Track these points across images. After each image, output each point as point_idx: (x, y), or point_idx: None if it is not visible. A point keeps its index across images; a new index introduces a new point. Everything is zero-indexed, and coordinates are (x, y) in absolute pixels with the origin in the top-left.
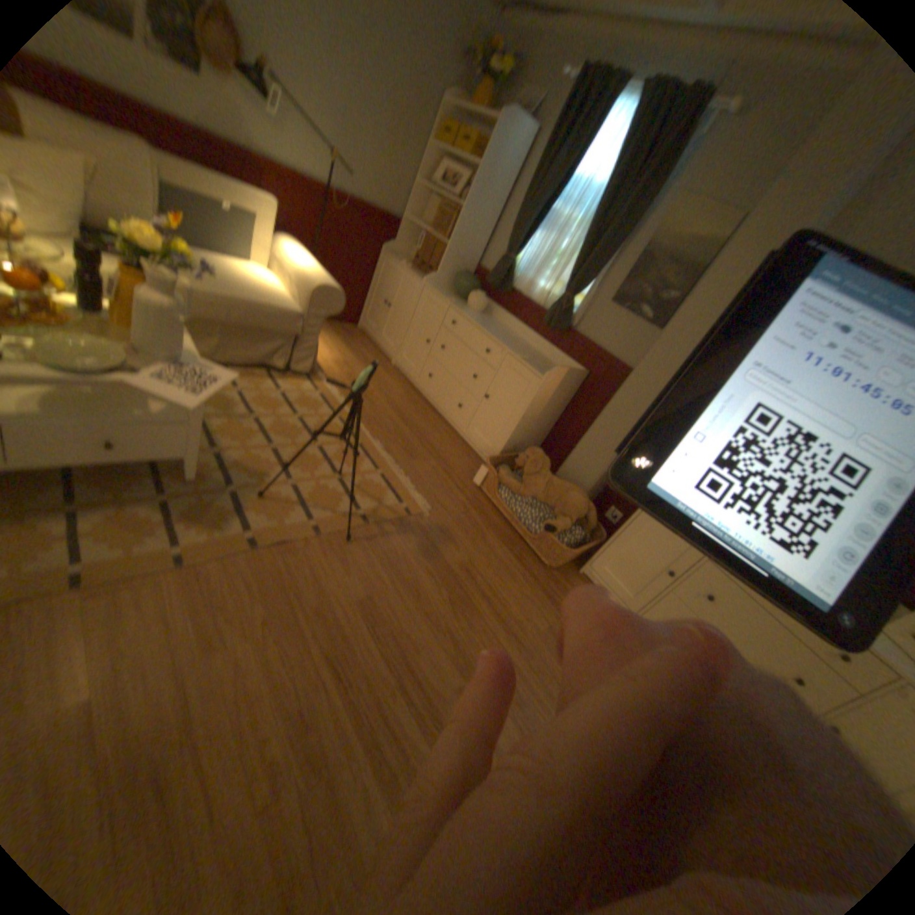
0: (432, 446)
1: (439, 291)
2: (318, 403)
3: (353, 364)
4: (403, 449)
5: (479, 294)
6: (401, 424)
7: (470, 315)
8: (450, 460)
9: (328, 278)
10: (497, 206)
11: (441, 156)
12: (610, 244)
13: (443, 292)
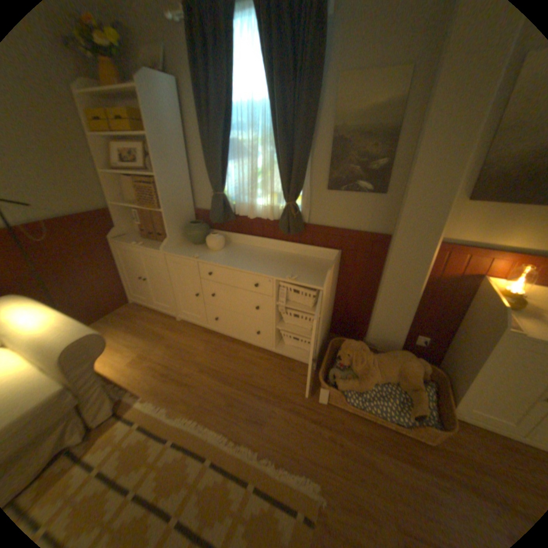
0: (263, 389)
1: (179, 252)
2: (142, 445)
3: (148, 352)
4: (247, 422)
5: (214, 236)
6: (226, 389)
7: (220, 260)
8: (285, 390)
9: (68, 330)
10: (182, 159)
11: (107, 142)
12: (304, 148)
13: (184, 250)
